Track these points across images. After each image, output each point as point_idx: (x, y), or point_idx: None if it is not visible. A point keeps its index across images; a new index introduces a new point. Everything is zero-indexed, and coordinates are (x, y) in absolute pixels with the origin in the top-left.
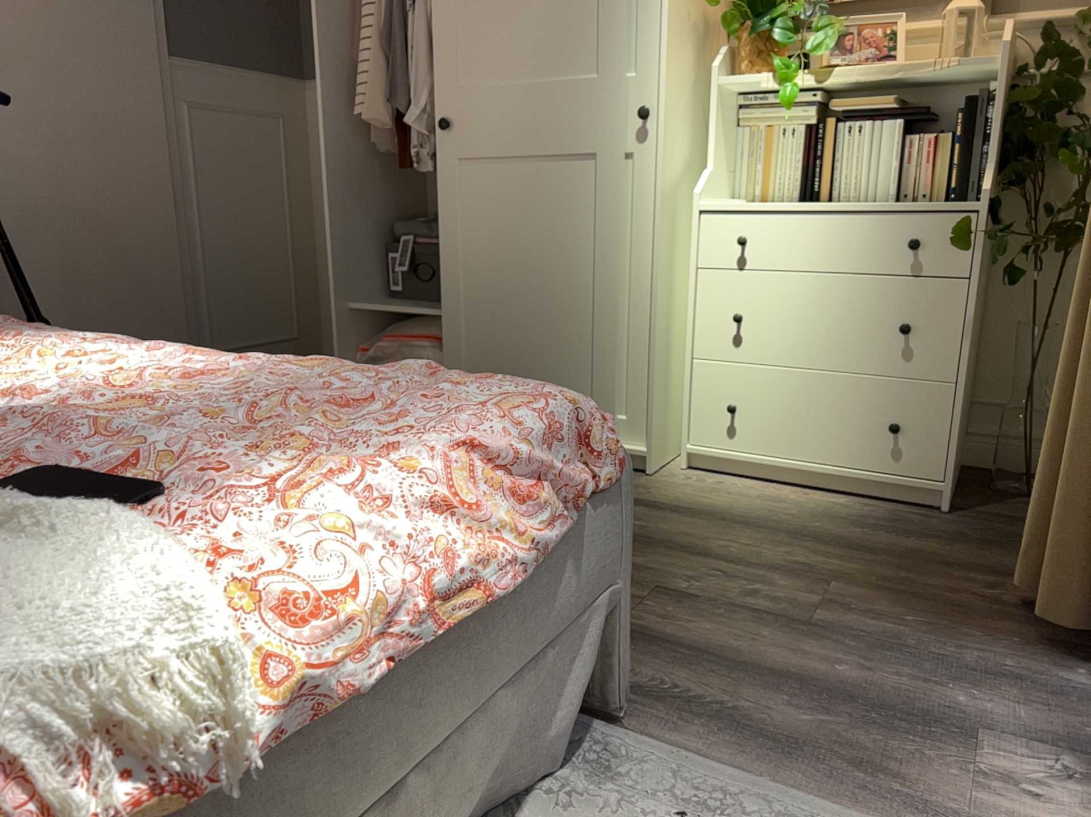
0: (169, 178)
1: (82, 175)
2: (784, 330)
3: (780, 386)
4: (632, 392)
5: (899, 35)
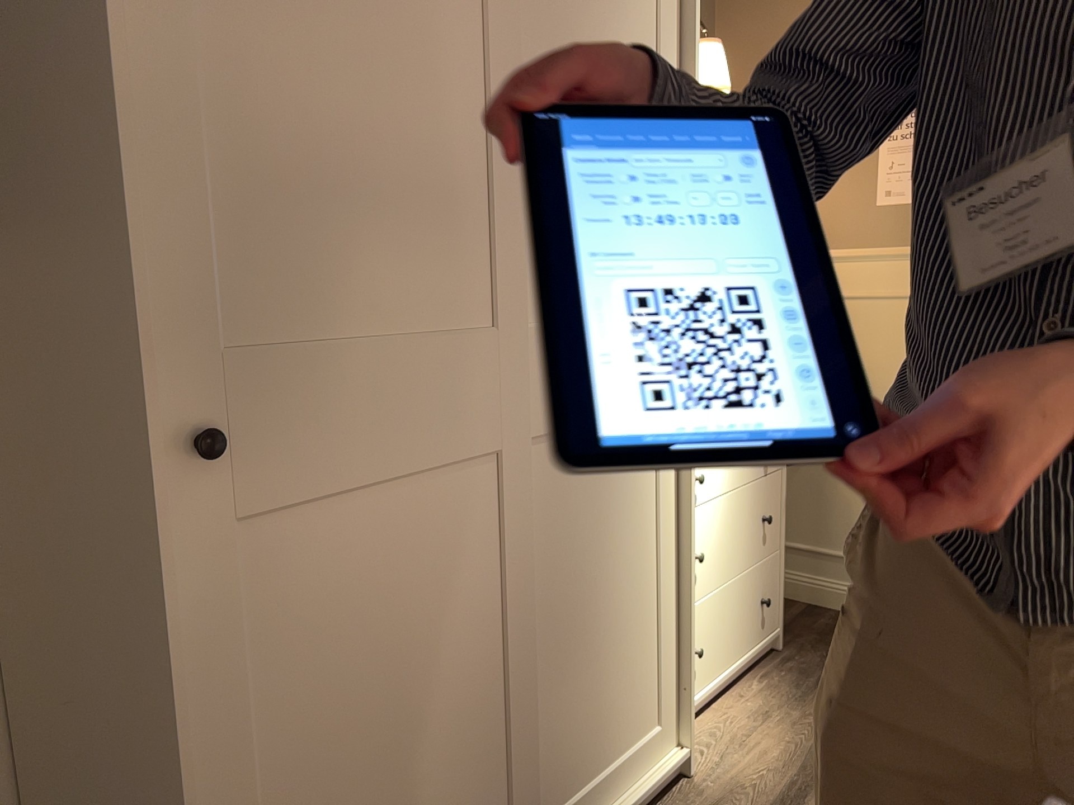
0: None
1: None
2: (718, 554)
3: (717, 608)
4: (664, 693)
5: None
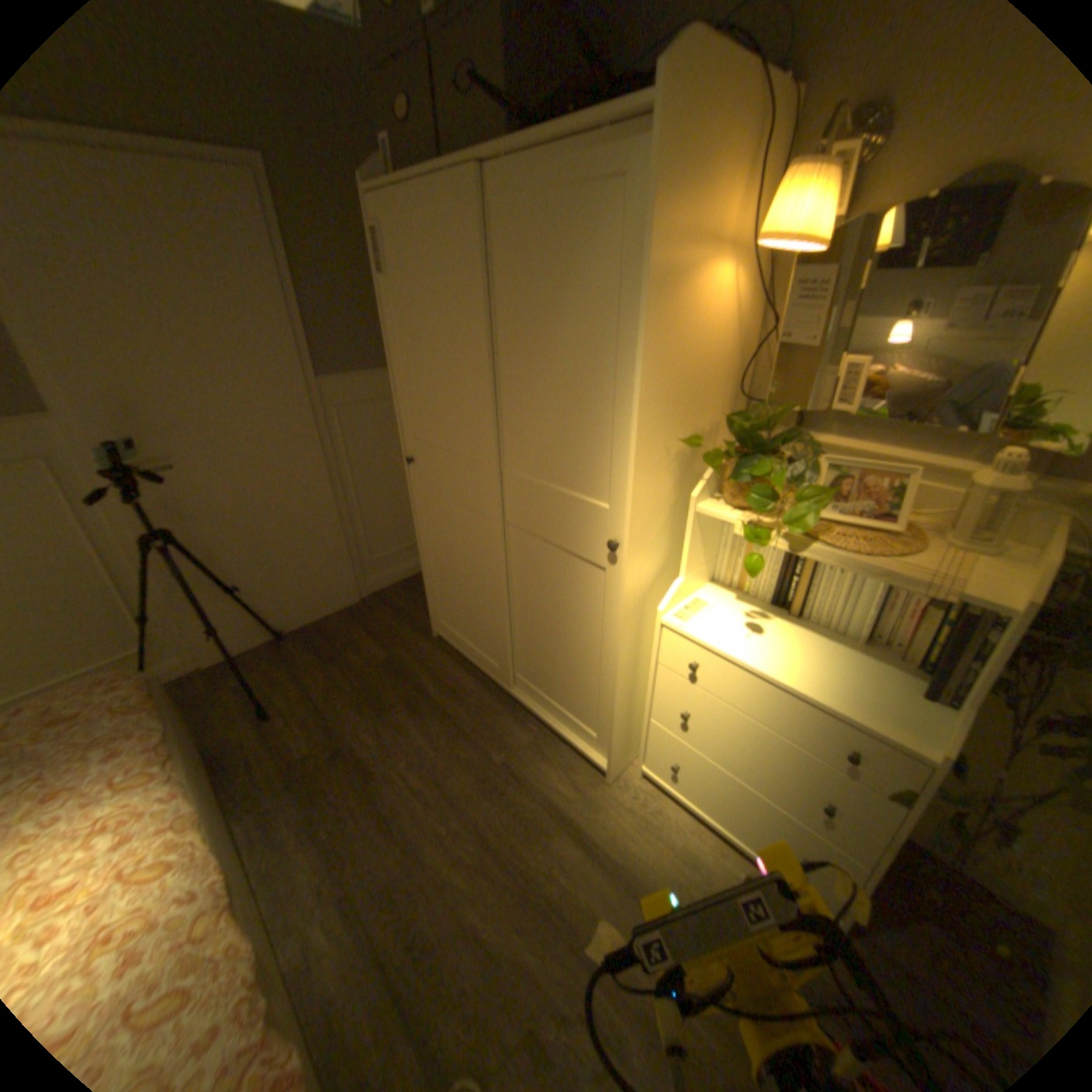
0: (322, 464)
1: (254, 481)
2: (722, 742)
3: (714, 775)
4: (600, 724)
5: (910, 492)
